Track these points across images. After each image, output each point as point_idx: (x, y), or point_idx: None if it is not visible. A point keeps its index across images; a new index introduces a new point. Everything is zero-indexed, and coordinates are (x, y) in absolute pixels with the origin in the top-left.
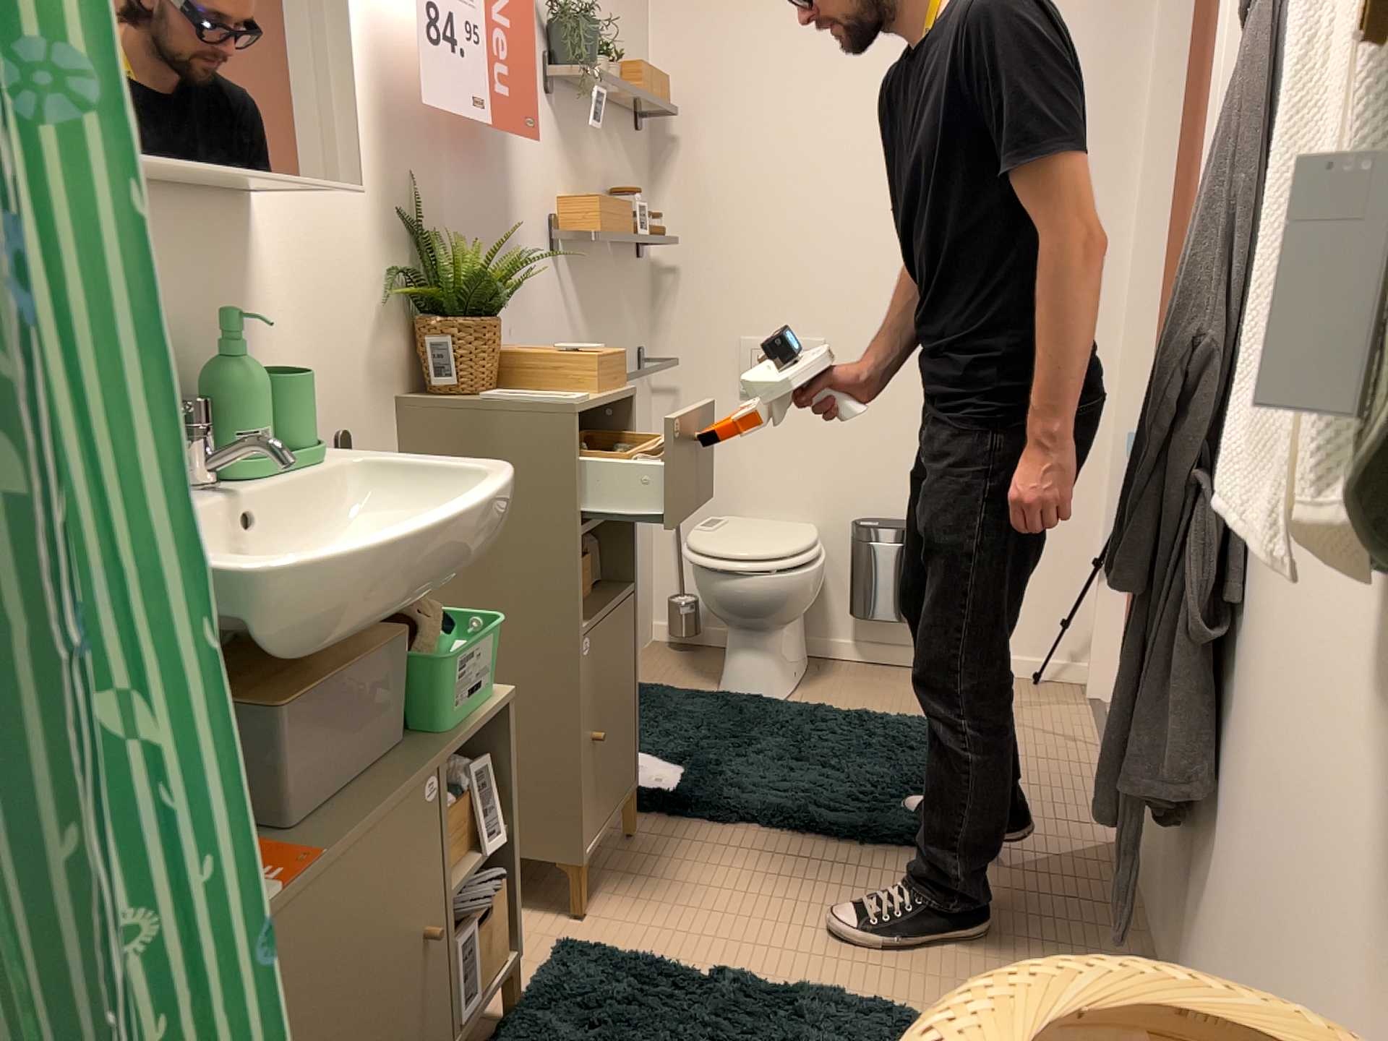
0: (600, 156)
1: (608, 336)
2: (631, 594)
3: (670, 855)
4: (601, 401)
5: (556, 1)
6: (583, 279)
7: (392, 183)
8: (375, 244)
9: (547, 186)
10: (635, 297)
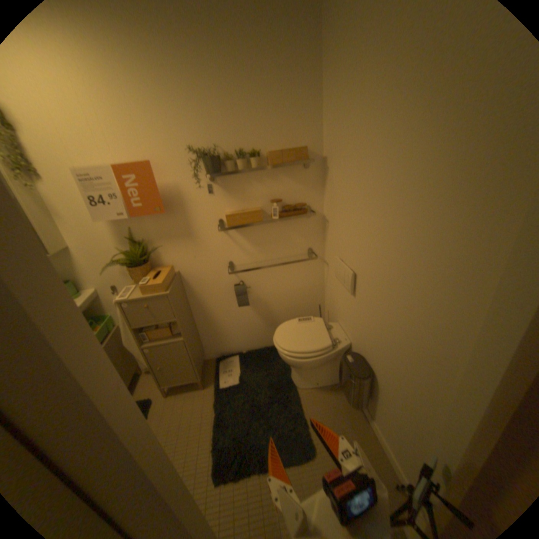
0: (261, 186)
1: (272, 247)
2: (178, 341)
3: (192, 402)
4: (135, 299)
5: (212, 140)
6: (247, 232)
7: (116, 230)
8: (112, 246)
9: (212, 208)
10: (302, 230)
